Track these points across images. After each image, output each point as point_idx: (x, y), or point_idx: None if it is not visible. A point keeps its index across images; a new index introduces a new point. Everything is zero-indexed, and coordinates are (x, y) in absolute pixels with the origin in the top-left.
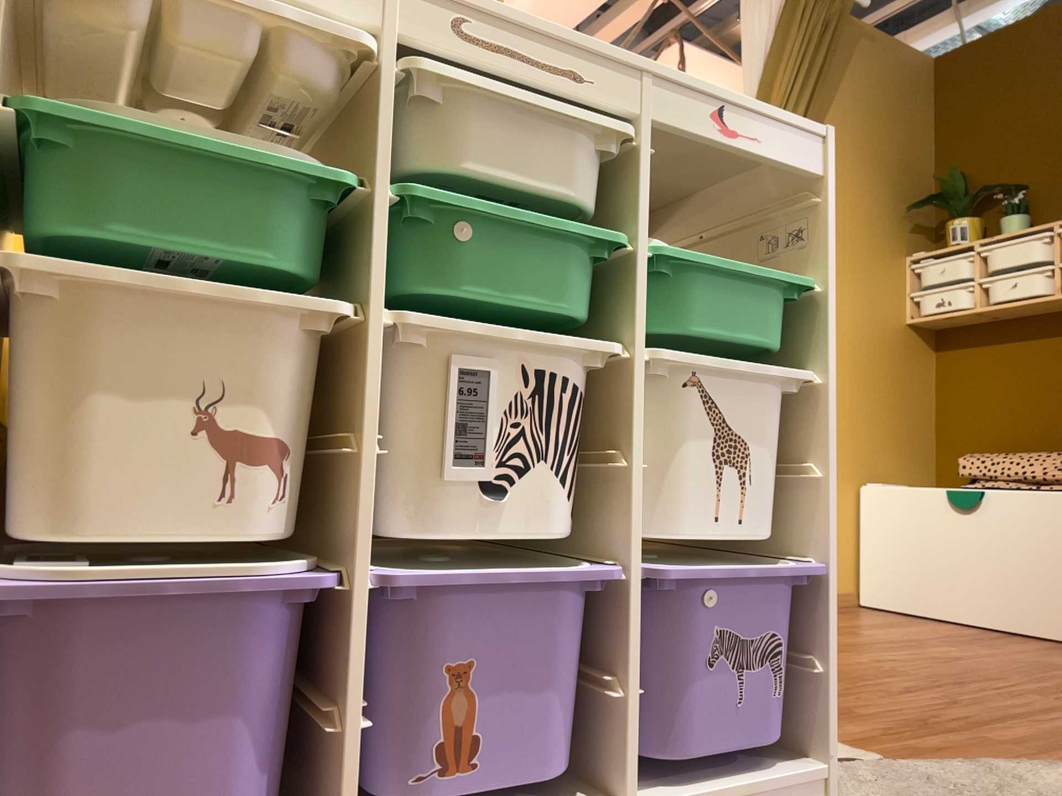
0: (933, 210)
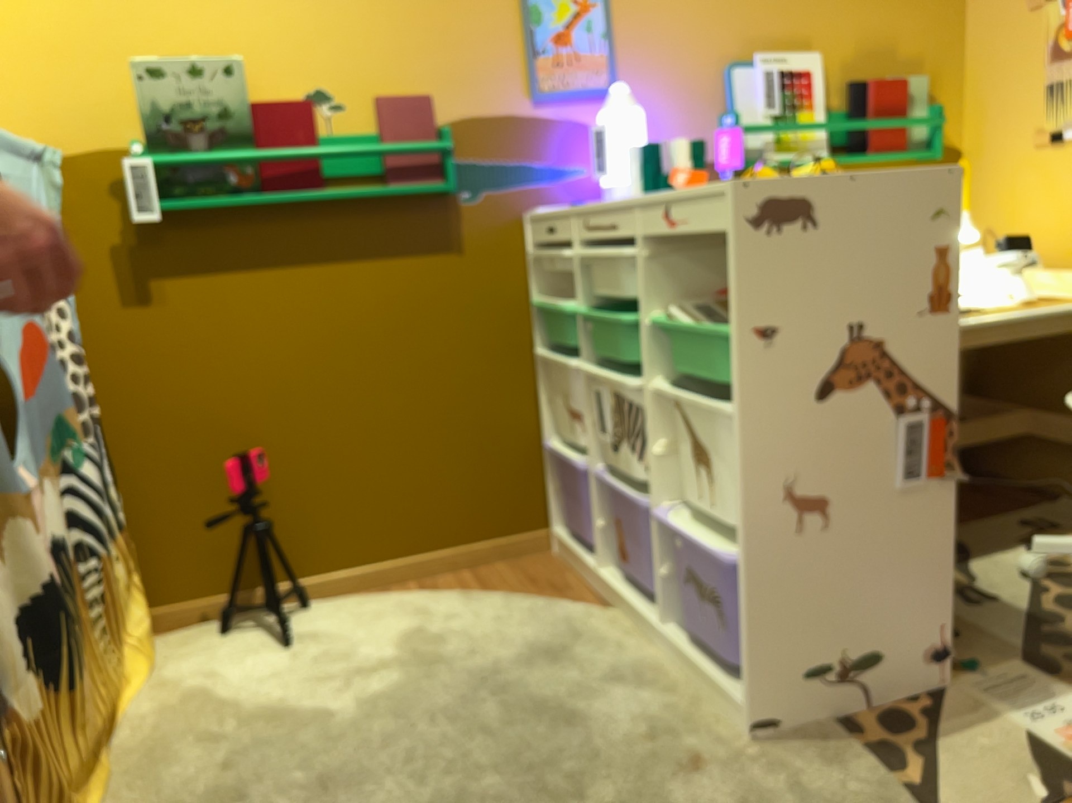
0: None
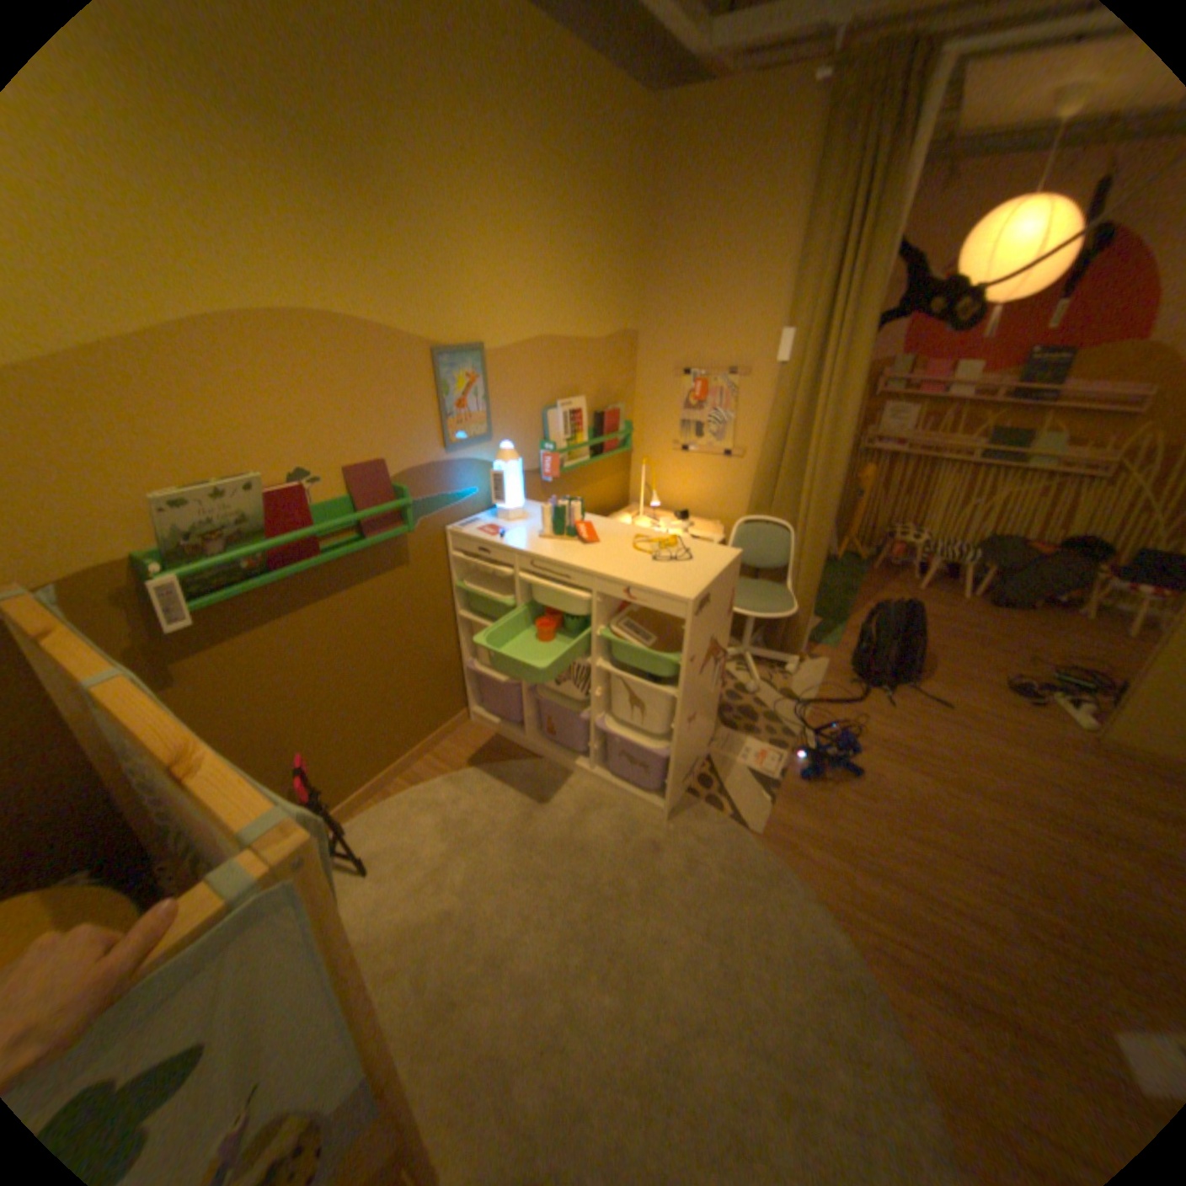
0: None
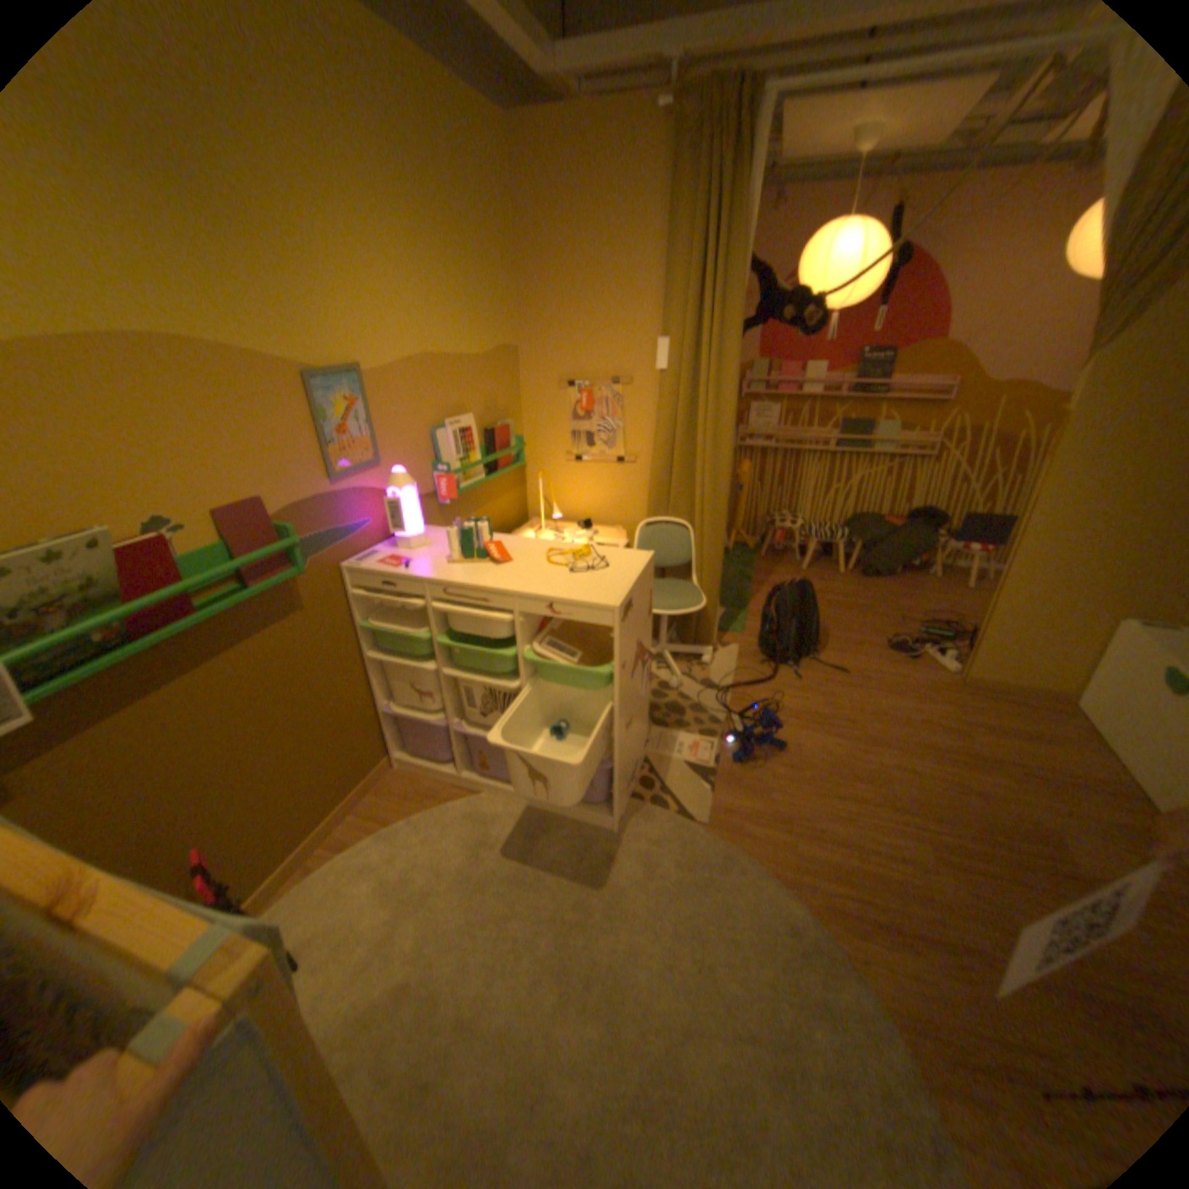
0: None
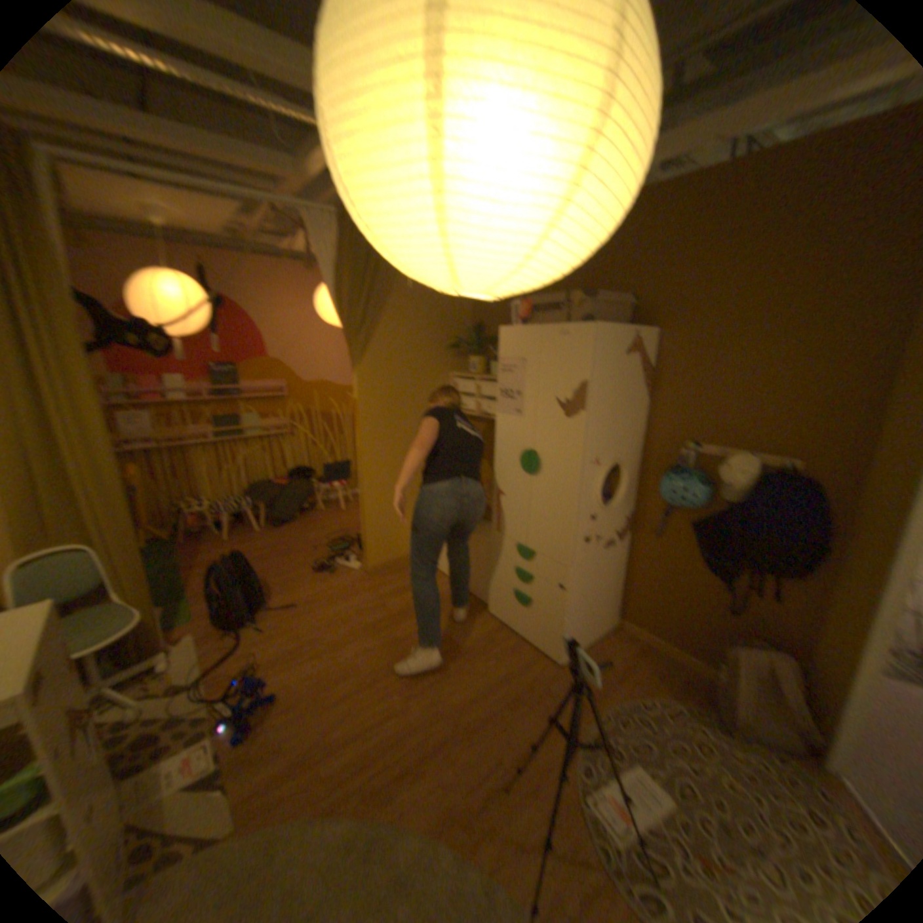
0: (466, 350)
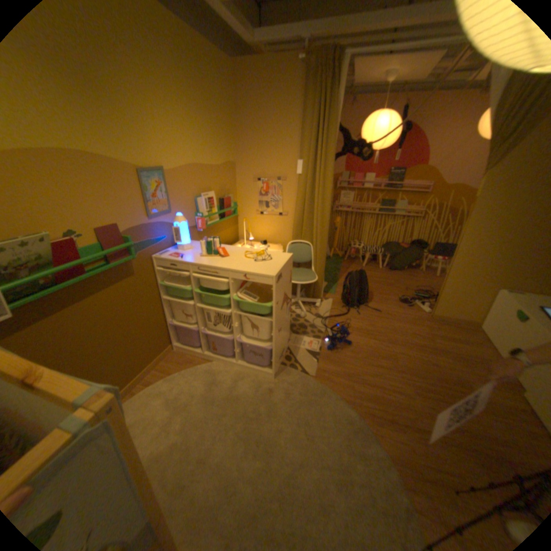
0: None
